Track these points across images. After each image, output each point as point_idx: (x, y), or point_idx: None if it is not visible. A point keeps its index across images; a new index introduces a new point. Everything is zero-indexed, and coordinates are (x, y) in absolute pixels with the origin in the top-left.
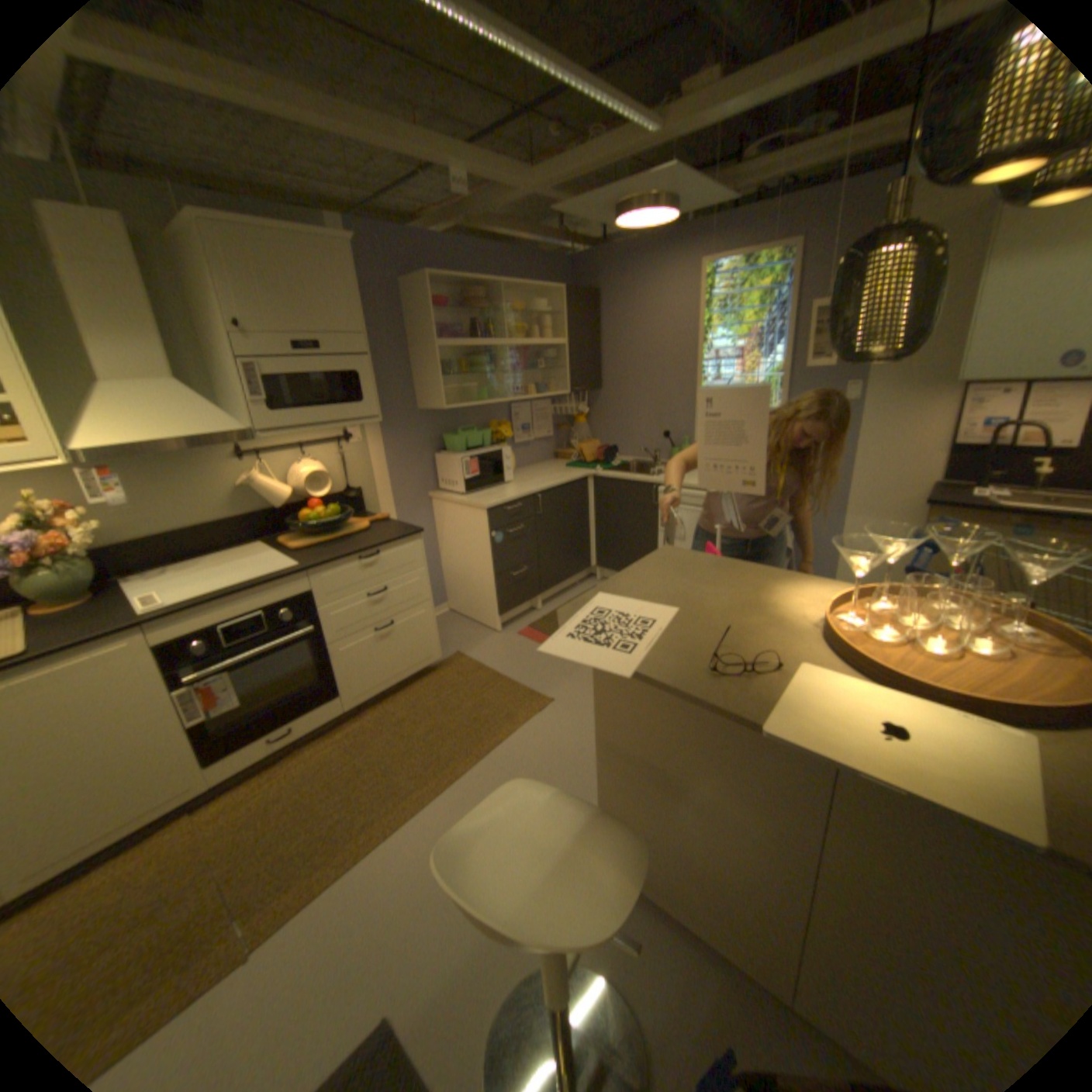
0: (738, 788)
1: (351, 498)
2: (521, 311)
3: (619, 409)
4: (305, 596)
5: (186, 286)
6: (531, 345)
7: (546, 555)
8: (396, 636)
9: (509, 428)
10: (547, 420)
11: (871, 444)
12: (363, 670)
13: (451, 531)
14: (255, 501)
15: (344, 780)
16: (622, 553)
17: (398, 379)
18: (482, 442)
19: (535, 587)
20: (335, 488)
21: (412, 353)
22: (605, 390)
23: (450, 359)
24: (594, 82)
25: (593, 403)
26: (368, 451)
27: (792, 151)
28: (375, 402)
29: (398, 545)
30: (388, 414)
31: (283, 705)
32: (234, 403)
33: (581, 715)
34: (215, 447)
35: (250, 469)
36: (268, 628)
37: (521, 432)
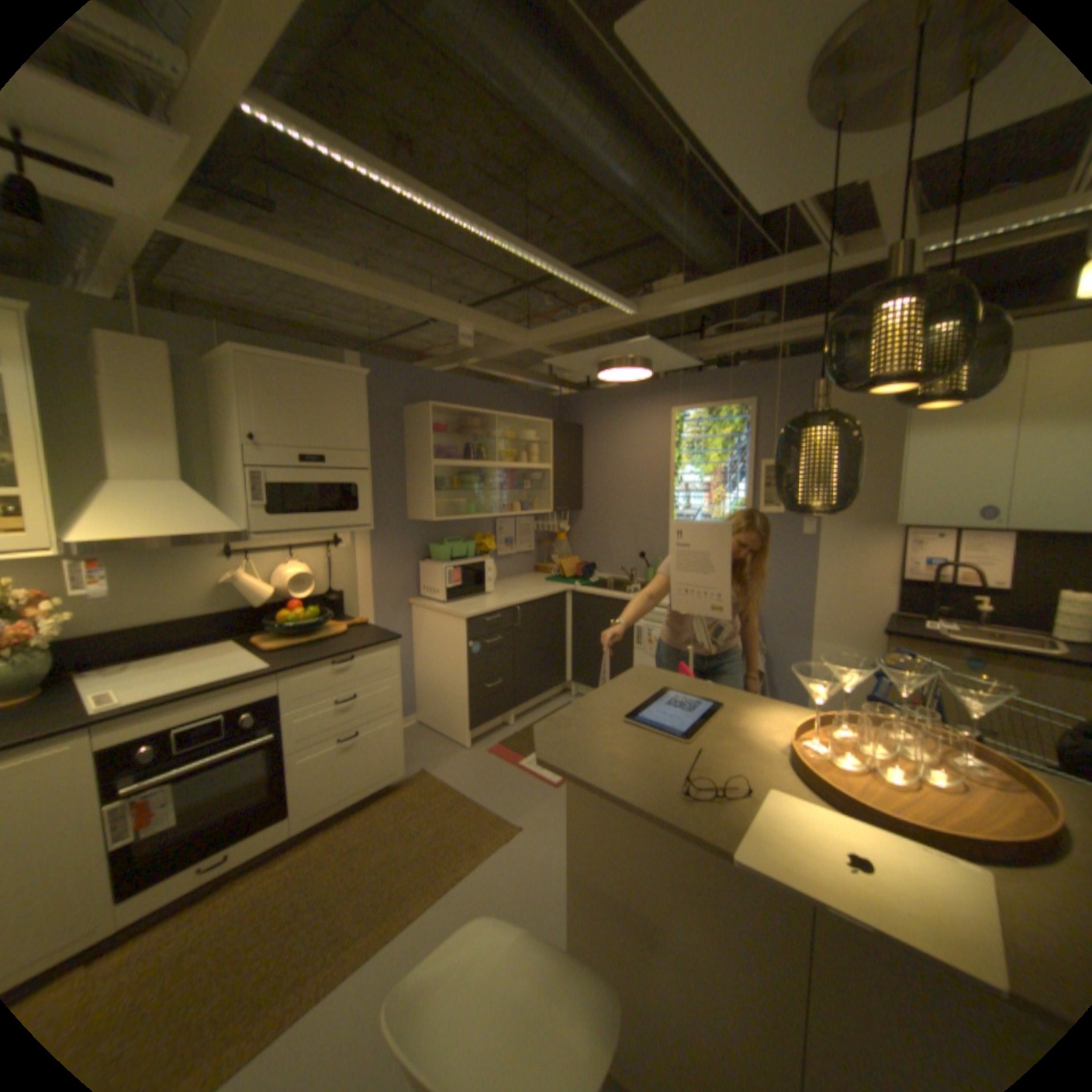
0: (717, 934)
1: (332, 600)
2: (512, 439)
3: (598, 529)
4: (271, 701)
5: (212, 401)
6: (519, 468)
7: (522, 667)
8: (360, 749)
9: (494, 540)
10: (530, 535)
11: (830, 575)
12: (319, 787)
13: (428, 638)
14: (236, 599)
15: (279, 921)
16: (598, 668)
17: (393, 491)
18: (467, 553)
19: (509, 701)
20: (318, 589)
21: (409, 469)
22: (585, 511)
23: (444, 476)
24: (584, 279)
25: (574, 522)
26: (356, 556)
27: (743, 334)
28: (370, 511)
29: (374, 650)
30: (380, 522)
31: (225, 825)
32: (235, 505)
33: (551, 848)
34: (206, 544)
35: (237, 566)
36: (225, 734)
37: (504, 545)
